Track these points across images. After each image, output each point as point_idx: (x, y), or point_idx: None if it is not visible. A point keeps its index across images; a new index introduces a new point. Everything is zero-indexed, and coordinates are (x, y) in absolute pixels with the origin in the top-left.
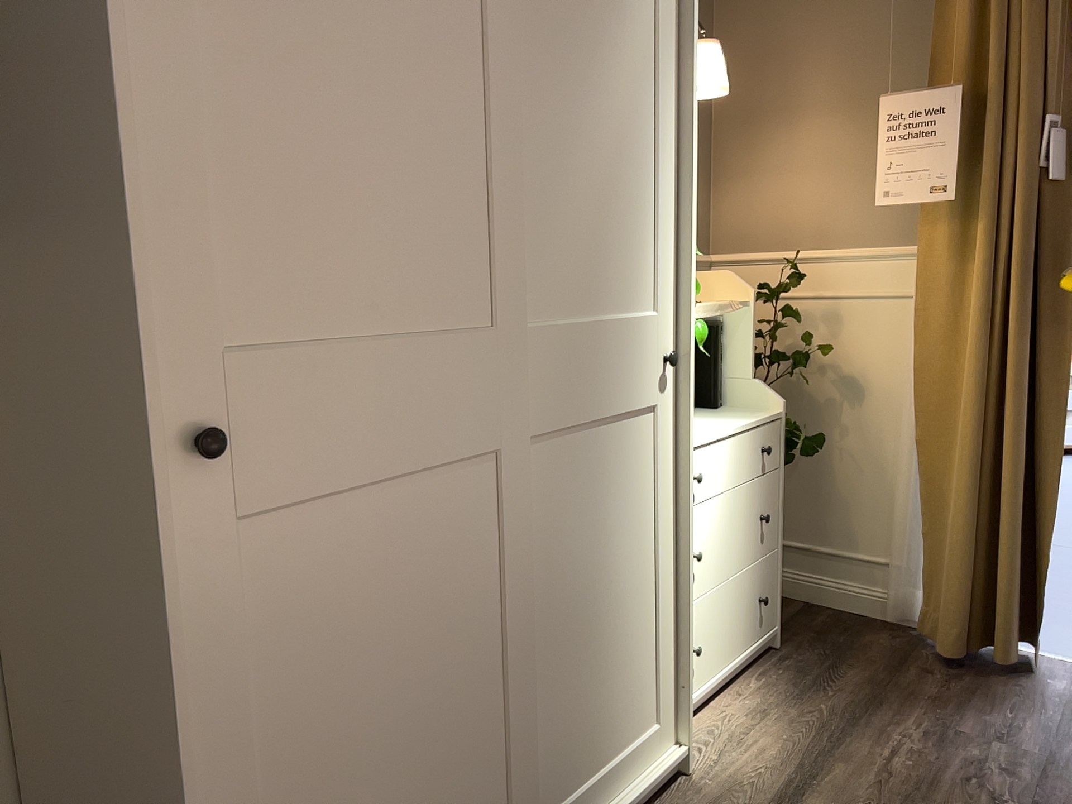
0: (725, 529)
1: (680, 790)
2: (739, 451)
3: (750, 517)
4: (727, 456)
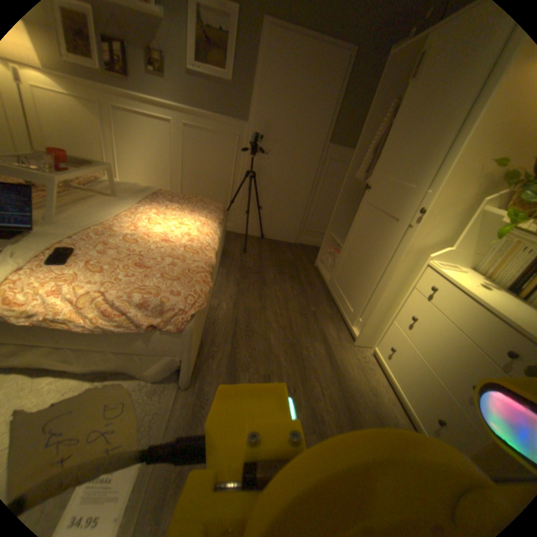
0: (441, 339)
1: (349, 338)
2: (482, 319)
3: (467, 367)
4: (467, 307)
